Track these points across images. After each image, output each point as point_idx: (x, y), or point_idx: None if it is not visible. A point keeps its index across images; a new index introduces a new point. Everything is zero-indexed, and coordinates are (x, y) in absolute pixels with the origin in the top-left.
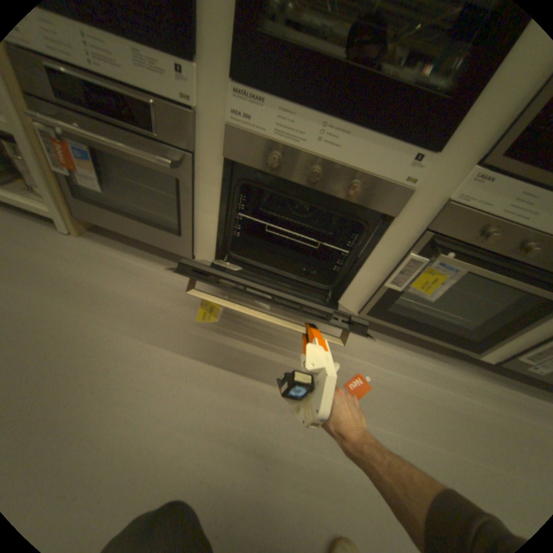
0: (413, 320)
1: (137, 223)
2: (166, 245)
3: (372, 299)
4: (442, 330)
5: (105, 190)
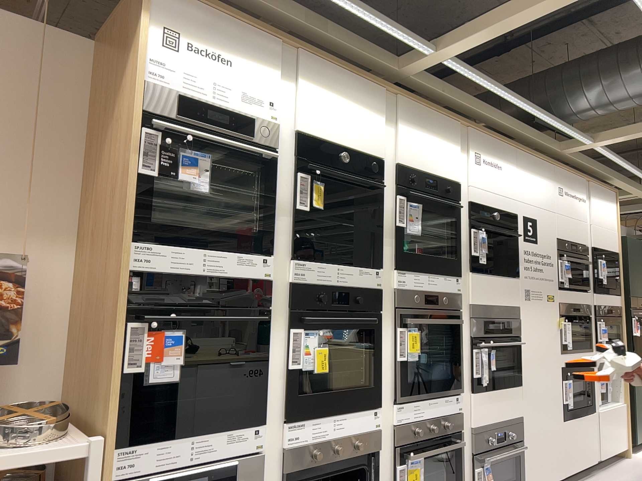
0: None
1: None
2: None
3: None
4: None
5: None
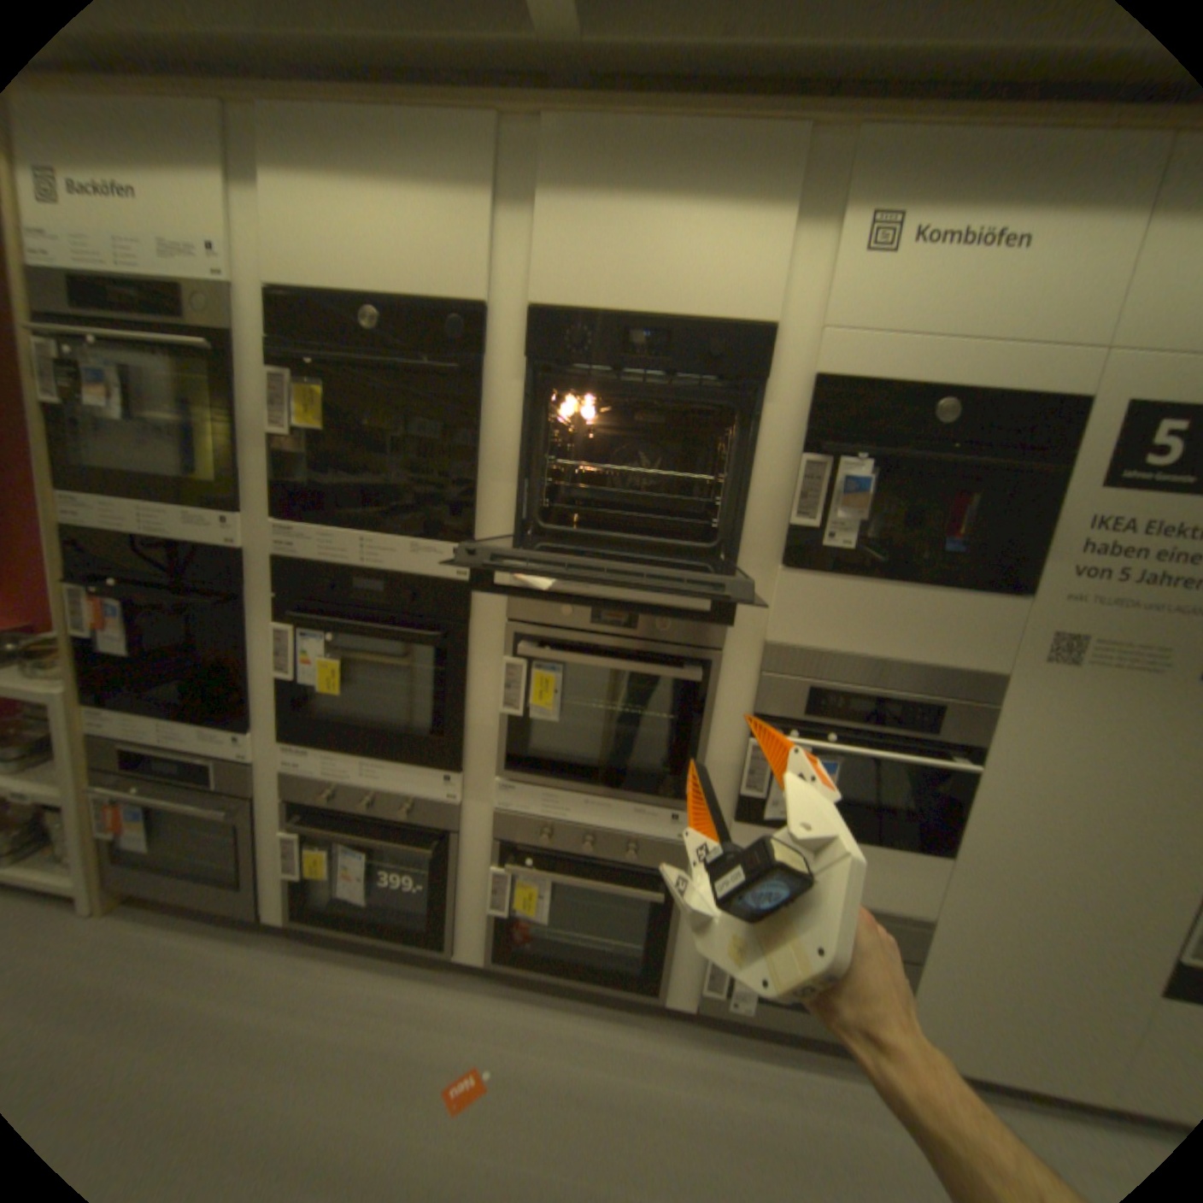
0: (552, 962)
1: (189, 884)
2: (224, 909)
3: (495, 939)
4: (593, 971)
5: (156, 848)
